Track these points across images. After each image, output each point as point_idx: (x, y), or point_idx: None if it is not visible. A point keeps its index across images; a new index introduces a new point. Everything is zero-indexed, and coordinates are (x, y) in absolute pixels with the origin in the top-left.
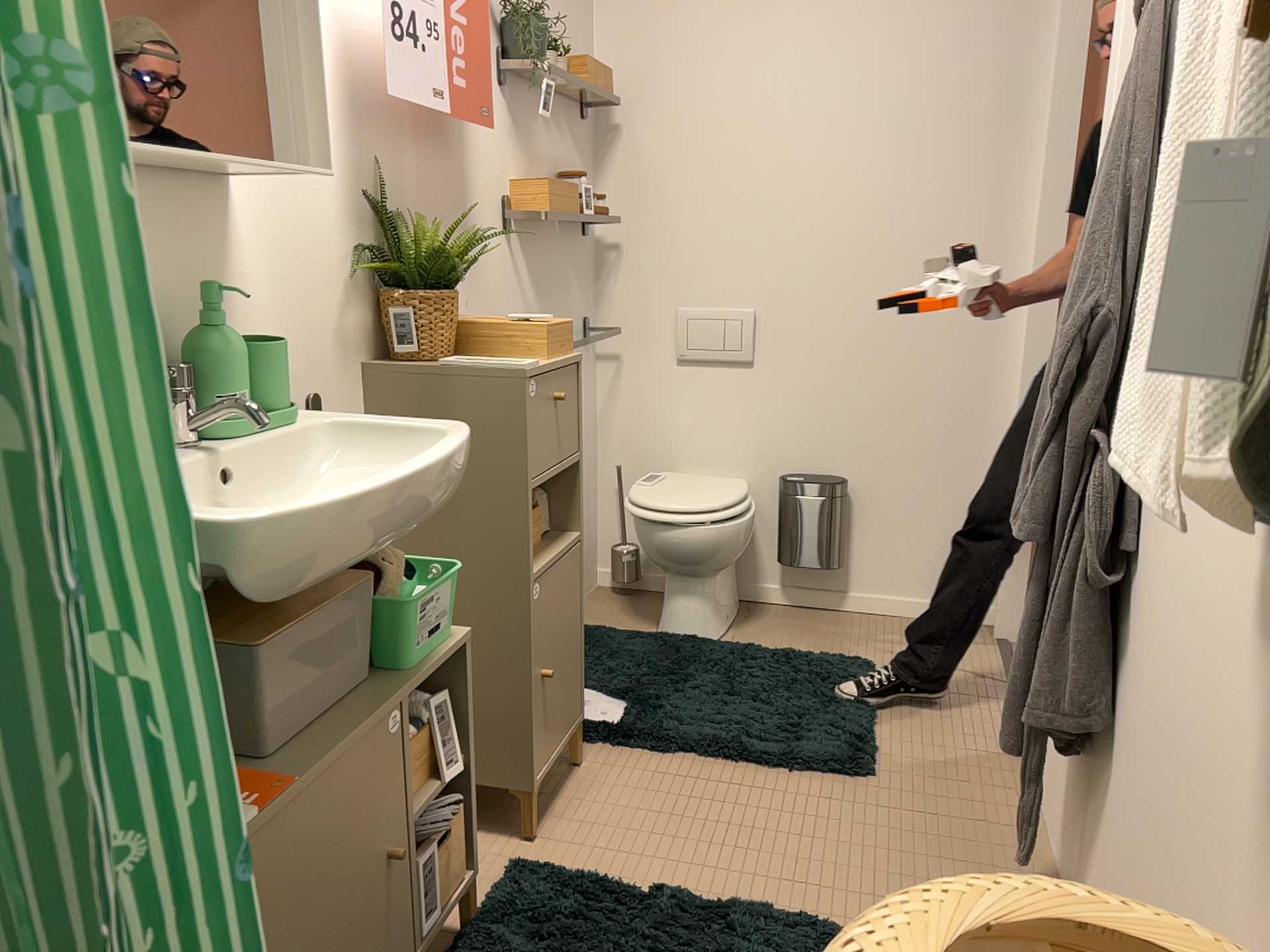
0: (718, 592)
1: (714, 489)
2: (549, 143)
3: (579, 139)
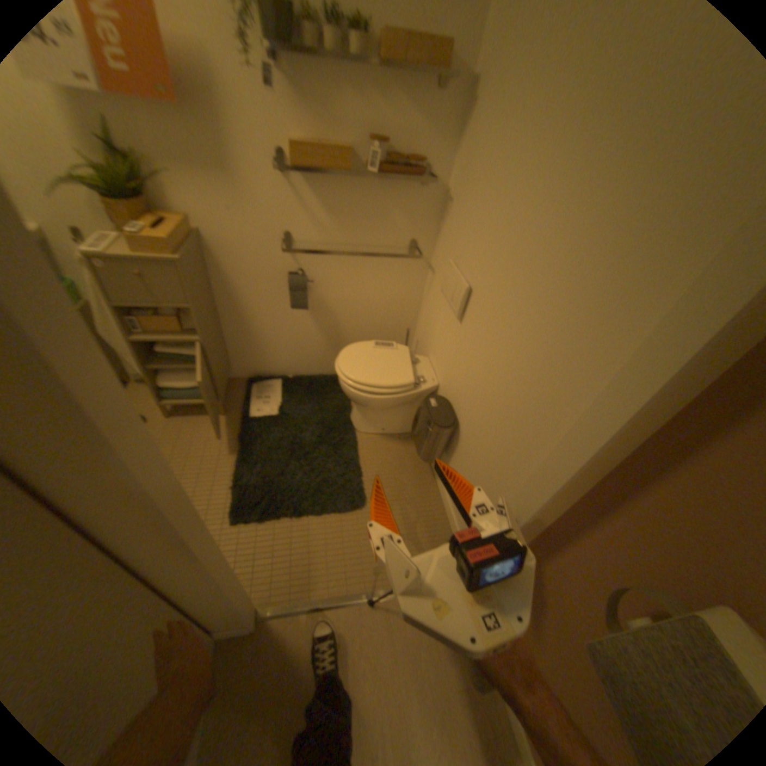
0: (371, 414)
1: (386, 370)
2: (360, 100)
3: (428, 97)
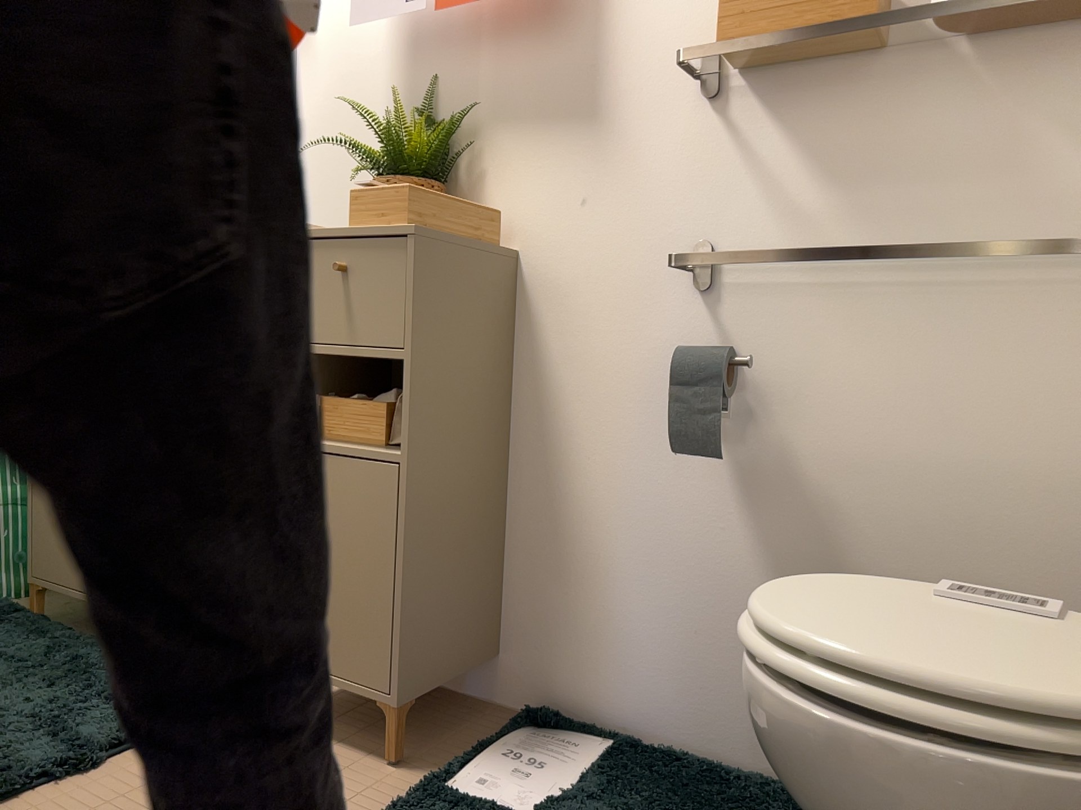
0: None
1: (971, 646)
2: None
3: None
